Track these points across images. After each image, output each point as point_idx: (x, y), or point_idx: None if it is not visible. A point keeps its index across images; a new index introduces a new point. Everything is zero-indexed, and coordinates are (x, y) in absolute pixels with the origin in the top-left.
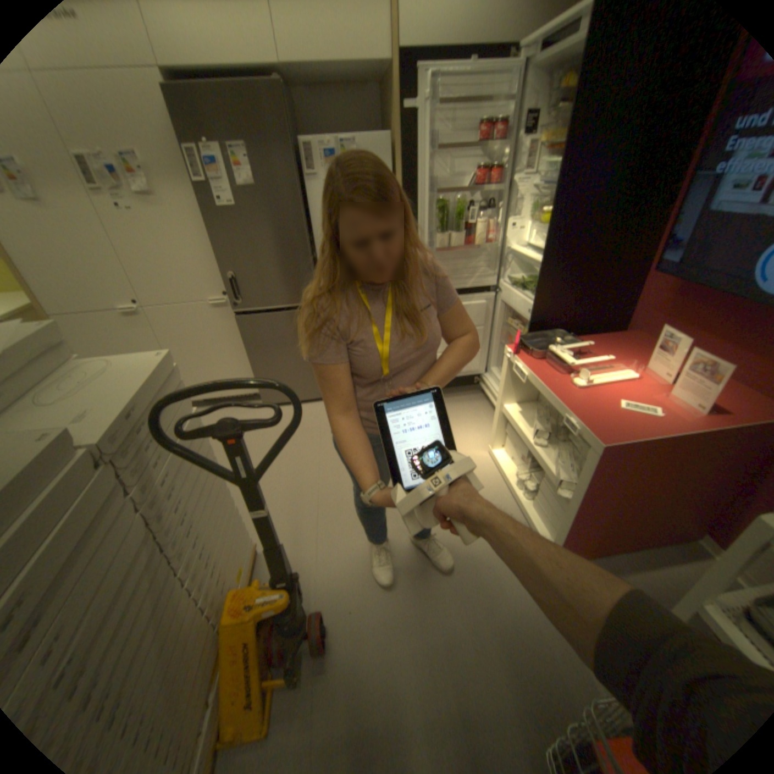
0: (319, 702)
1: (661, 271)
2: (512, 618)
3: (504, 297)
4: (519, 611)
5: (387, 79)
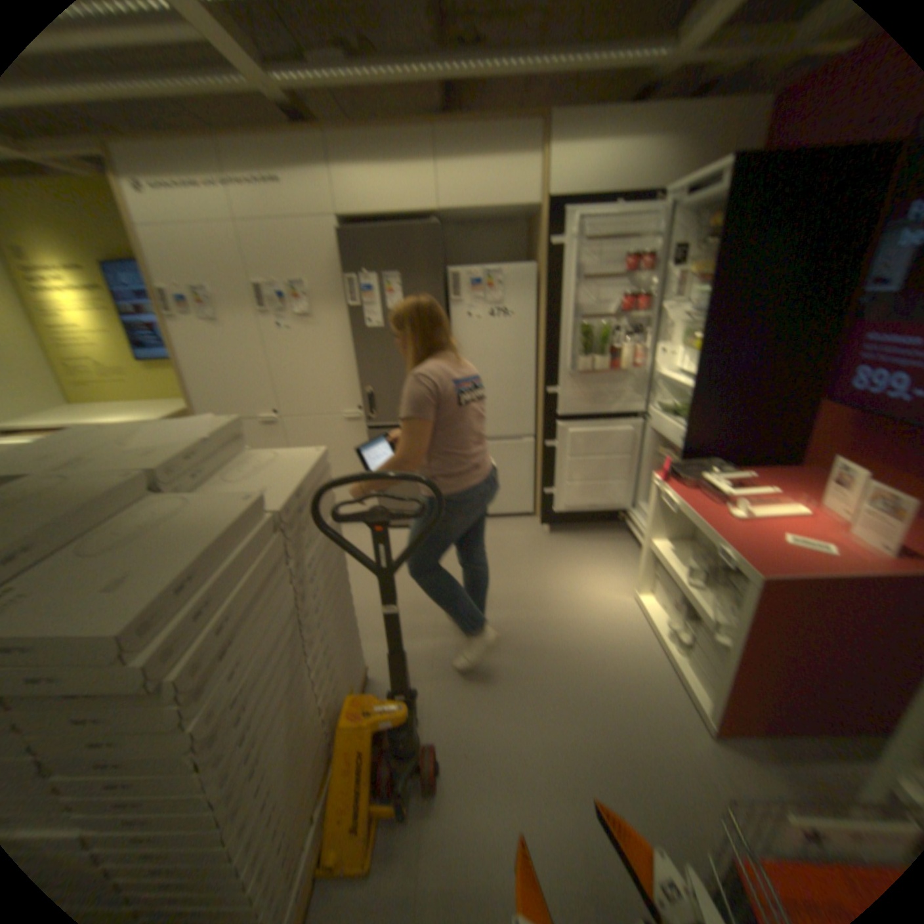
0: (428, 851)
1: (833, 401)
2: (661, 795)
3: (655, 425)
4: (671, 788)
5: (537, 220)
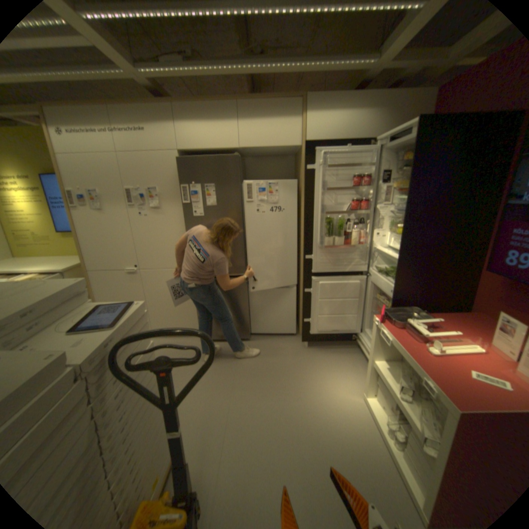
0: None
1: (491, 271)
2: None
3: (373, 280)
4: None
5: (299, 154)
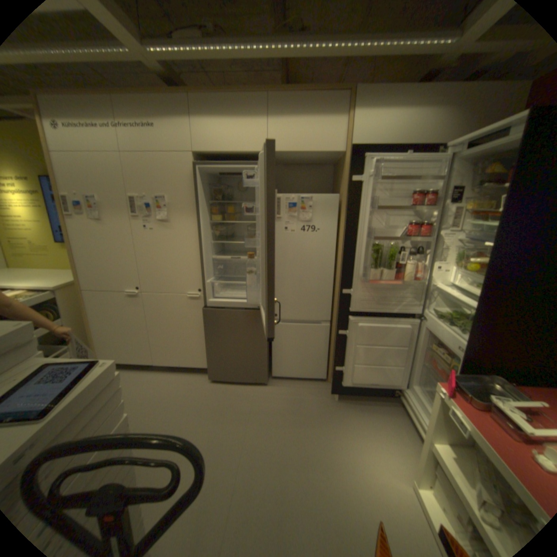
0: None
1: None
2: None
3: (429, 326)
4: None
5: (340, 163)
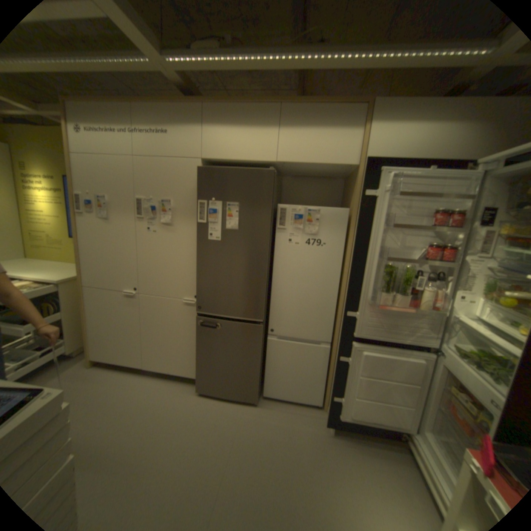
0: None
1: None
2: None
3: (449, 365)
4: None
5: (352, 176)
